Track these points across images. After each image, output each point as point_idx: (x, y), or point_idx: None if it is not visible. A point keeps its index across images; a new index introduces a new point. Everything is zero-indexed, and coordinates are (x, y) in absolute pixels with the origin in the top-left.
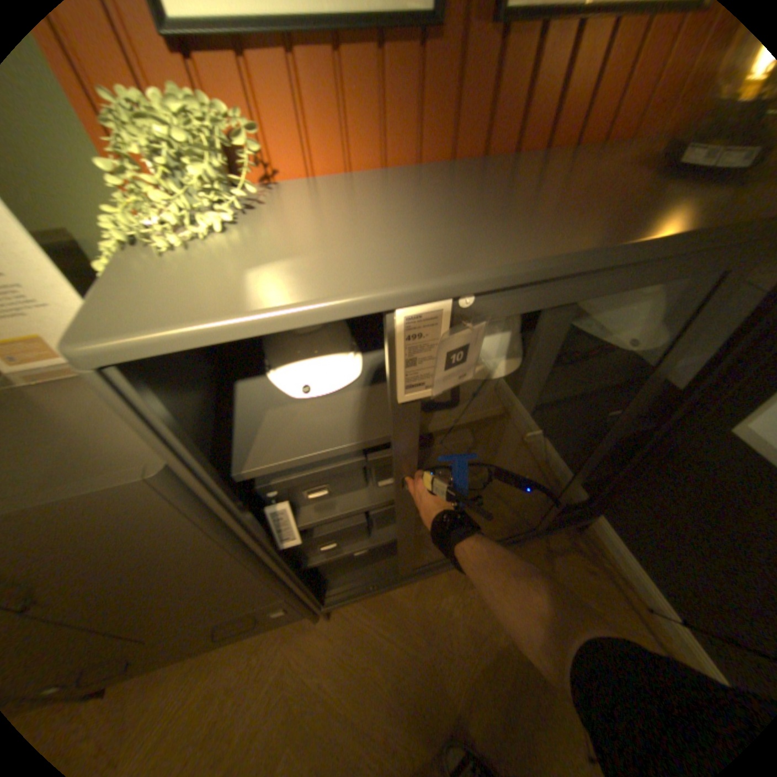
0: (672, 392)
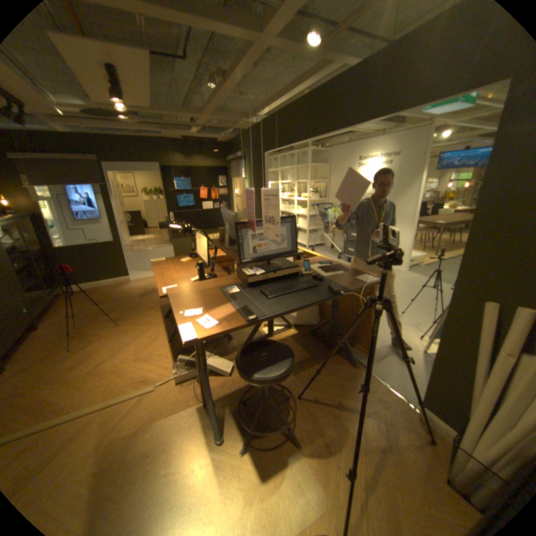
0: (40, 248)
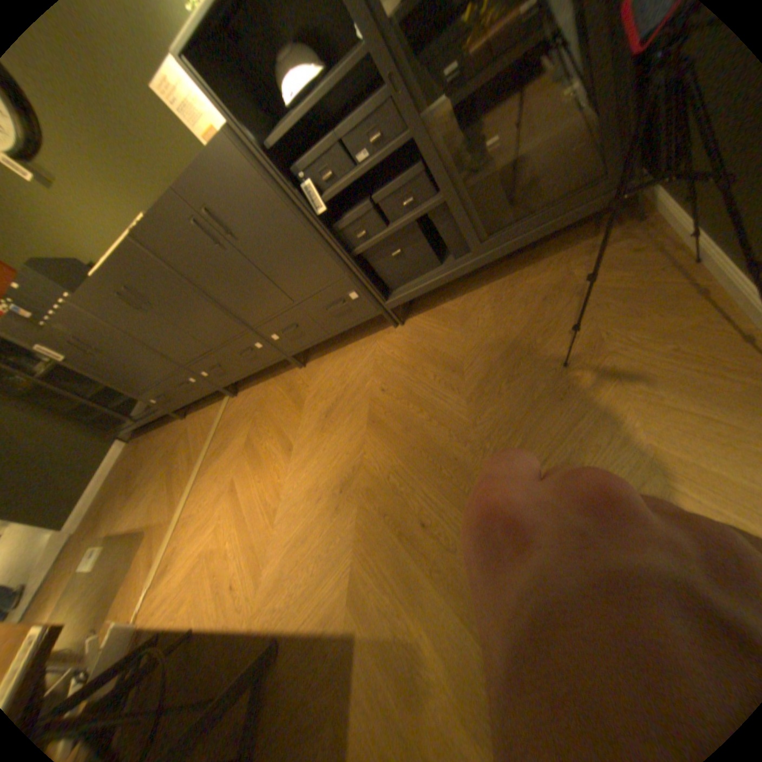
0: None
